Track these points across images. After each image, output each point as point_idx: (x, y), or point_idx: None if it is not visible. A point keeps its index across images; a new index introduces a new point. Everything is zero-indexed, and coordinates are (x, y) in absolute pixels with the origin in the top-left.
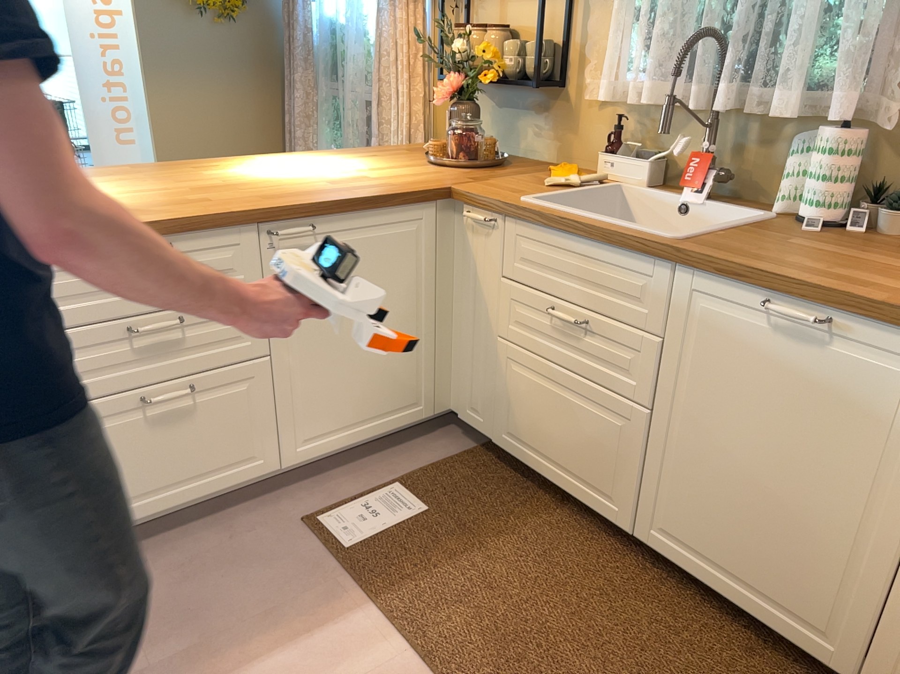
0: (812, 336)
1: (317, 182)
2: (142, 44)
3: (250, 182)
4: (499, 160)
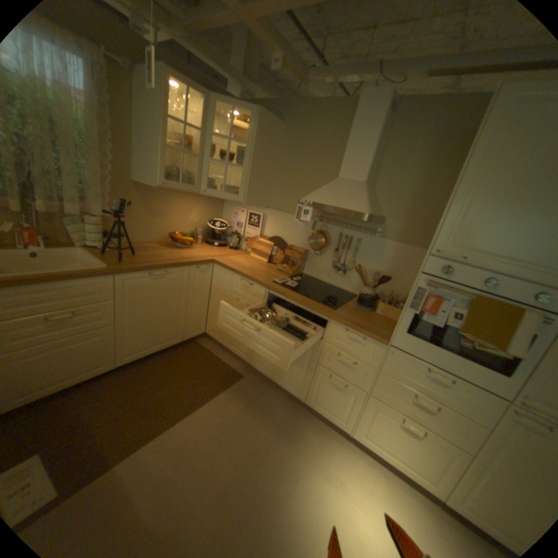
0: (161, 277)
1: None
2: None
3: None
4: None
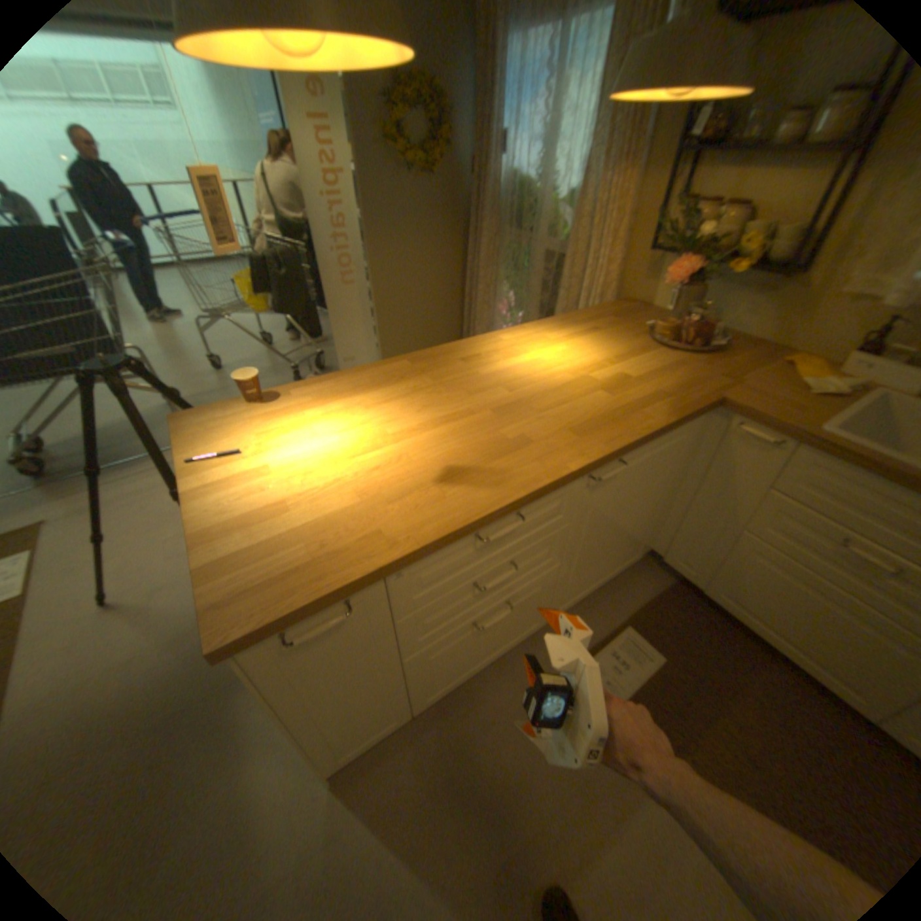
0: None
1: (593, 389)
2: (359, 200)
3: (531, 390)
4: (727, 342)
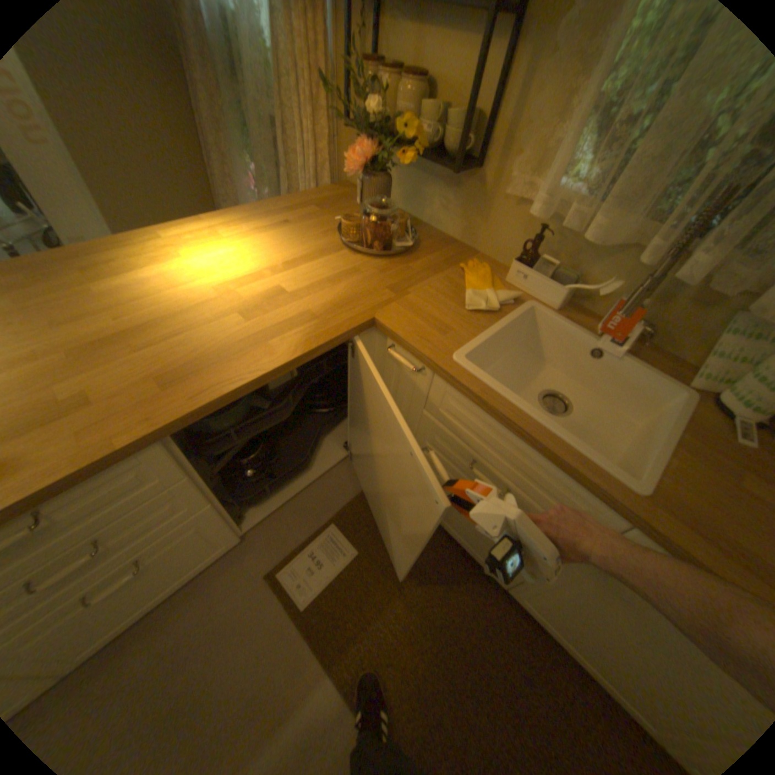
0: None
1: (227, 312)
2: None
3: (146, 316)
4: (412, 245)
